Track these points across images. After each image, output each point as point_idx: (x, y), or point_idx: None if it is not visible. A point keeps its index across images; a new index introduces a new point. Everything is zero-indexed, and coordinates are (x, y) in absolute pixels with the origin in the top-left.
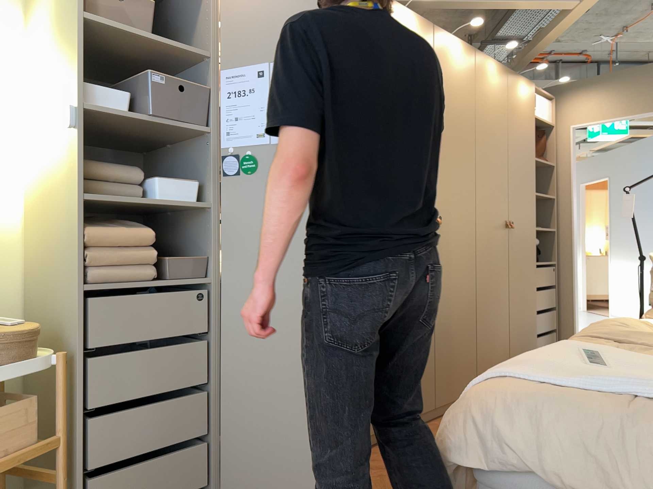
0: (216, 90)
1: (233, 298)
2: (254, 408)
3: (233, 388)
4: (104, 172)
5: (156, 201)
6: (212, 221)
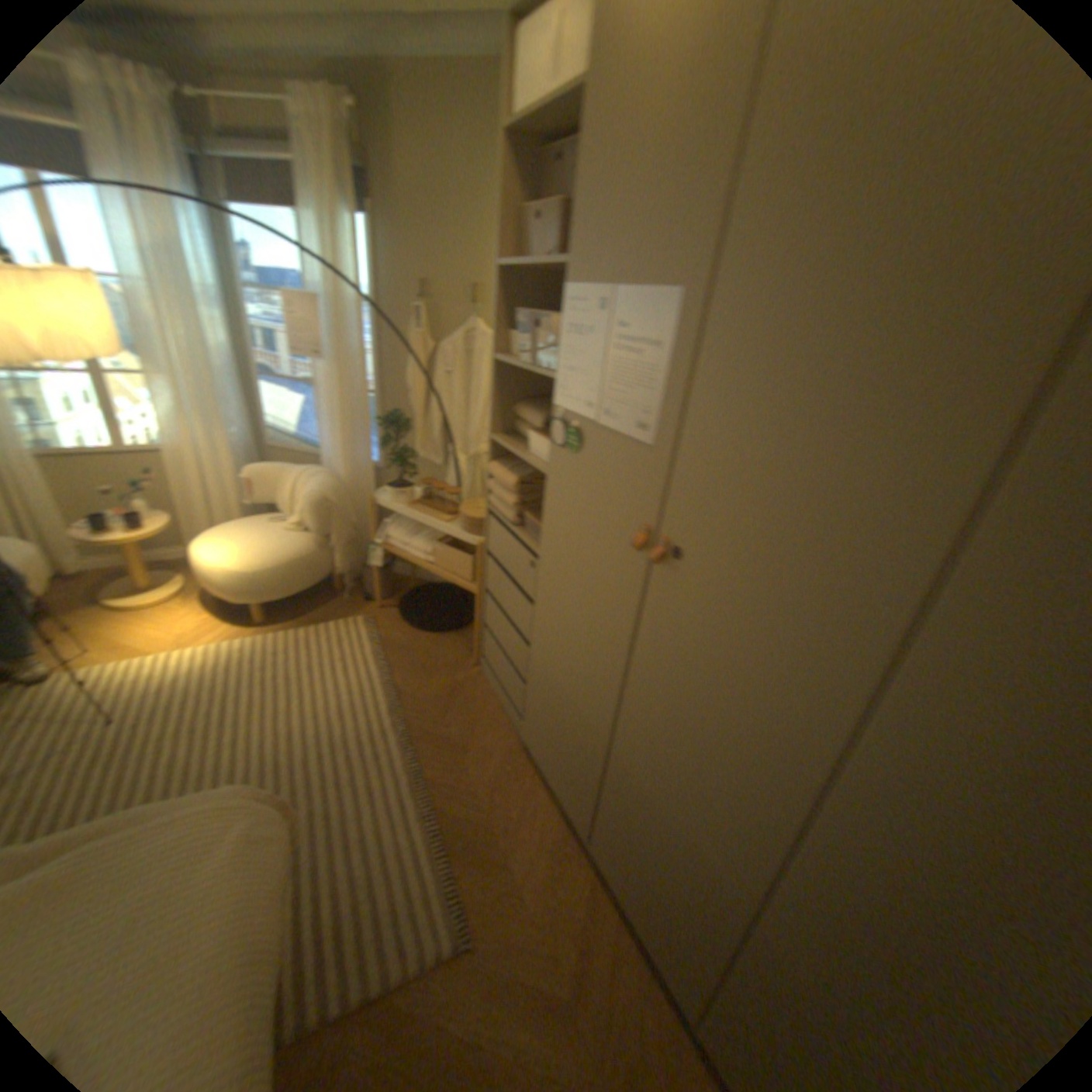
0: (562, 317)
1: (543, 588)
2: (546, 710)
3: (535, 670)
4: (523, 416)
5: (520, 455)
6: (545, 493)
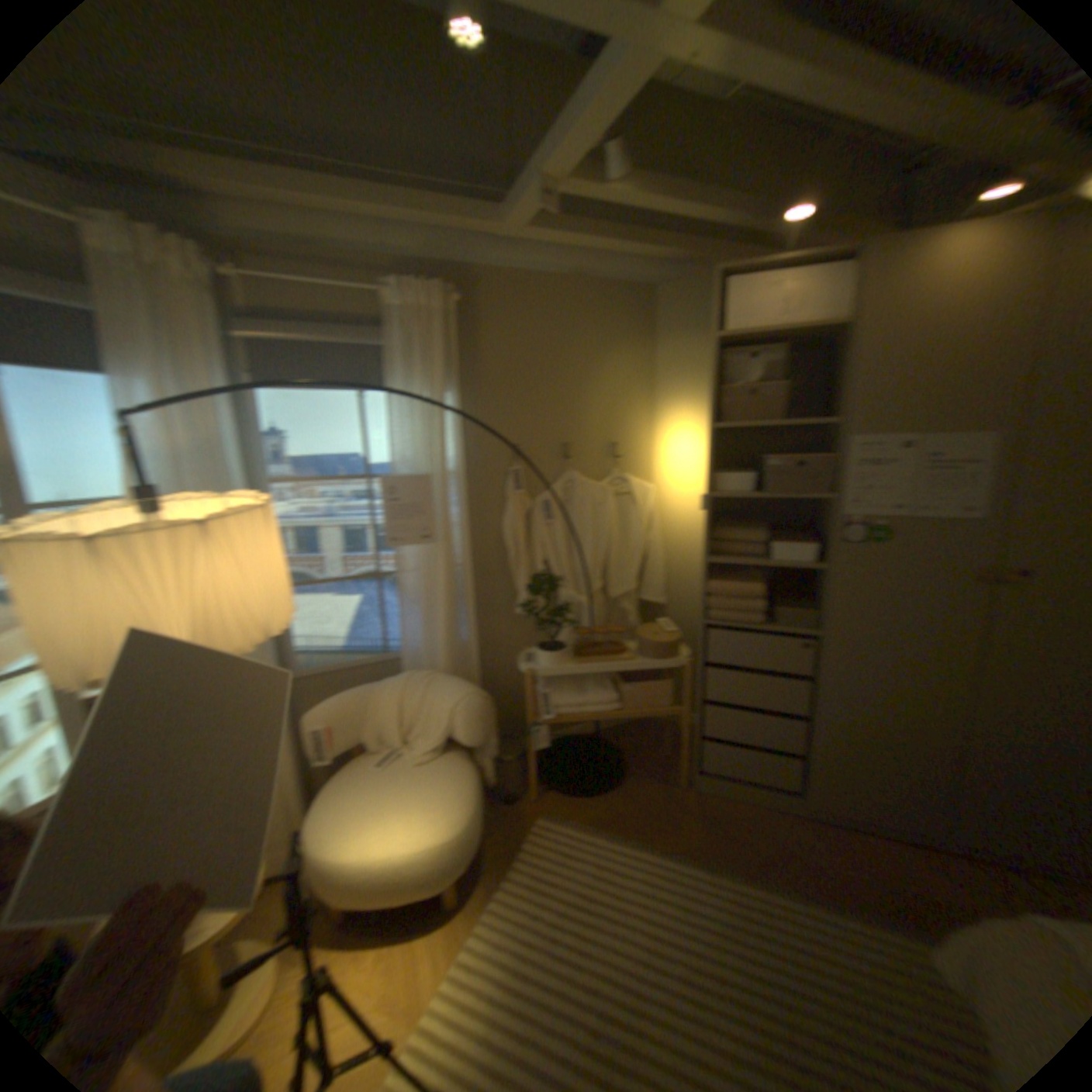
0: (845, 456)
1: (845, 655)
2: (864, 757)
3: (837, 731)
4: (735, 535)
5: (771, 563)
6: (829, 581)
